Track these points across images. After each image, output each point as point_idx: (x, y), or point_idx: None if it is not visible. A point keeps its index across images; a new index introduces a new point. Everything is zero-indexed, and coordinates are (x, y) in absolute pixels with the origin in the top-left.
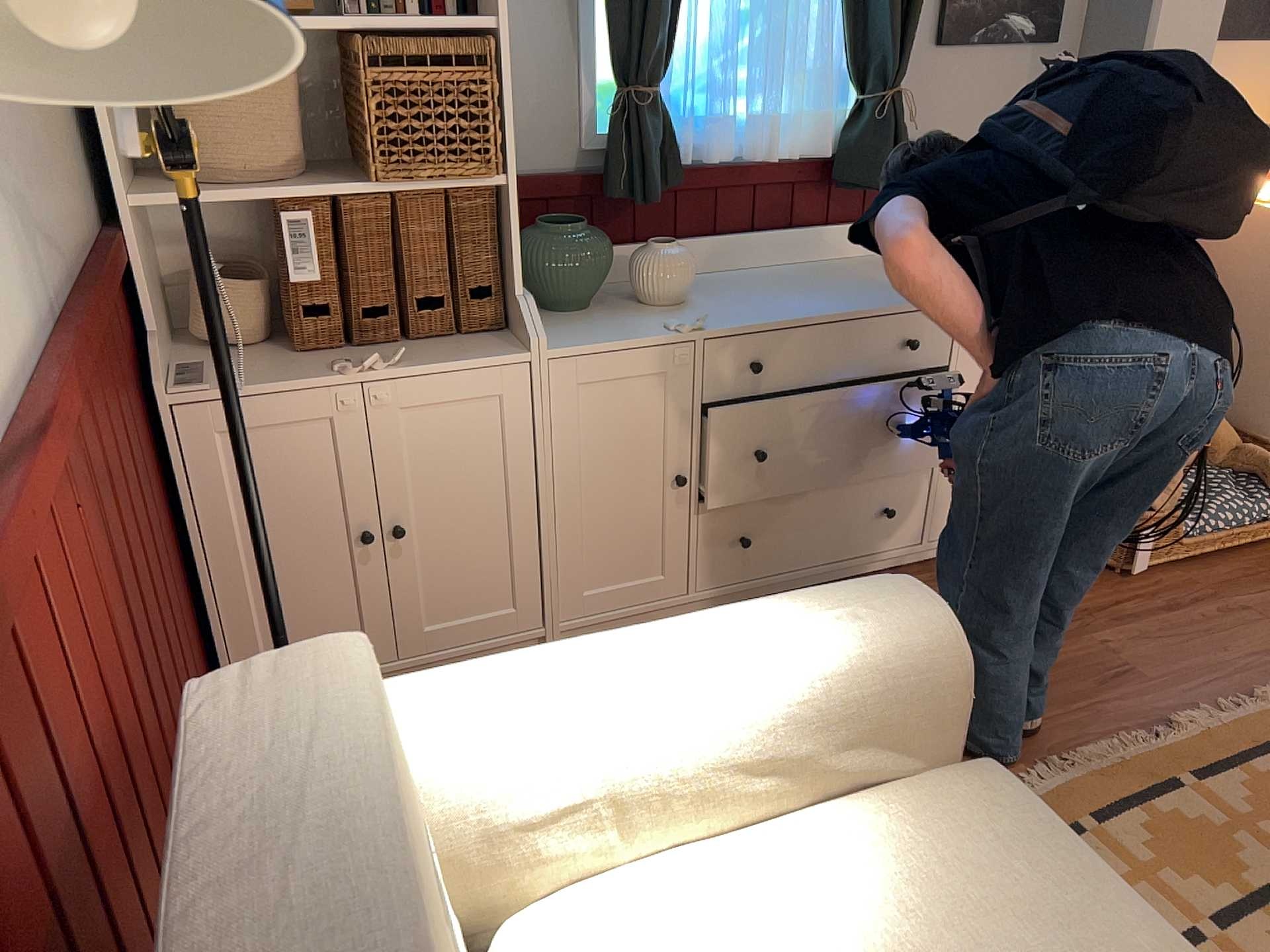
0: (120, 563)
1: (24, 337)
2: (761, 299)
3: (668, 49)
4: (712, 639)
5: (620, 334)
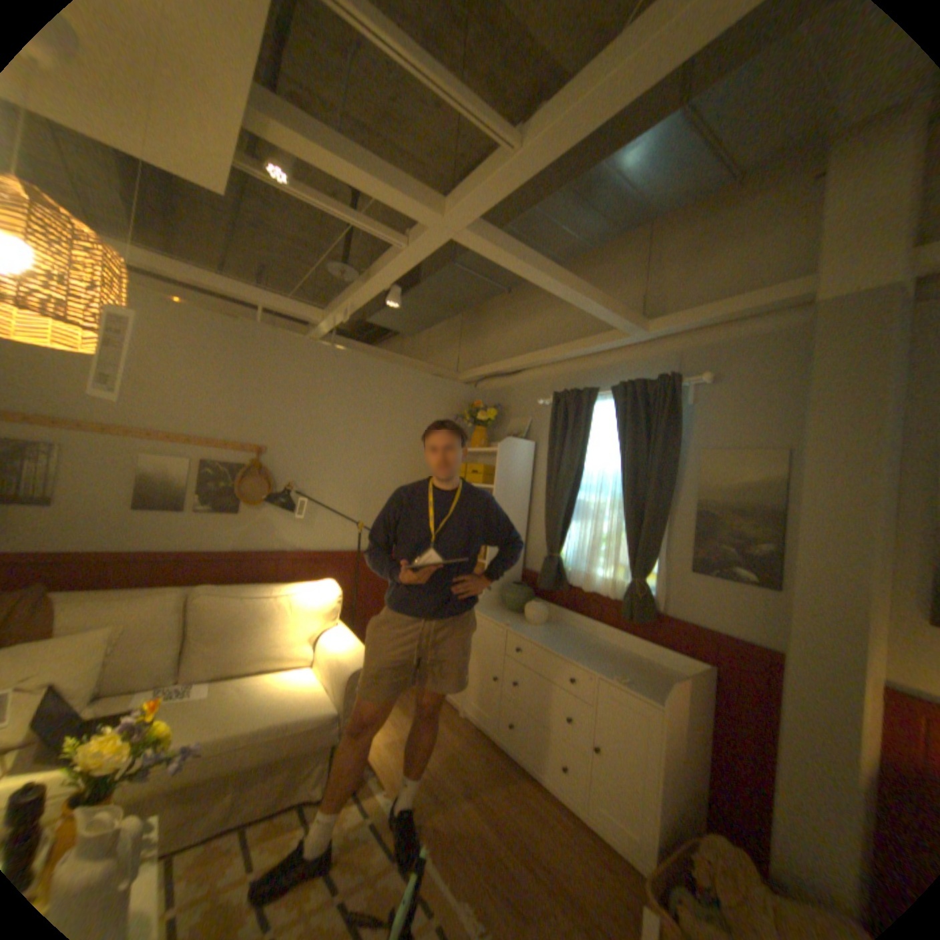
0: (363, 594)
1: (355, 548)
2: (551, 636)
3: (559, 543)
4: (348, 644)
5: (495, 618)
